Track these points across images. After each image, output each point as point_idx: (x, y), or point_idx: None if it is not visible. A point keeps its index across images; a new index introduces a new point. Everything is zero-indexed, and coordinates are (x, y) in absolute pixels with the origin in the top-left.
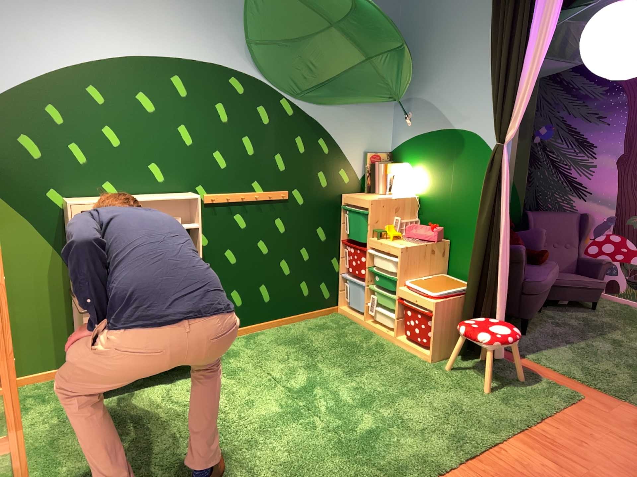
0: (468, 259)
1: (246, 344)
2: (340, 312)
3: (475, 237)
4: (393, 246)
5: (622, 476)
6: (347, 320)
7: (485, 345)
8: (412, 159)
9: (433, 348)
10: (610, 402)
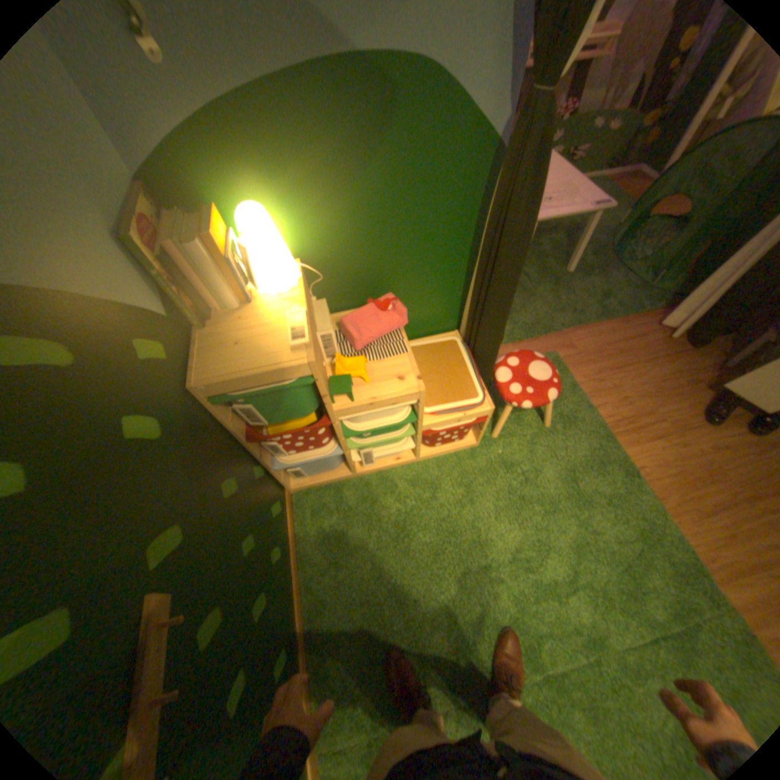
0: (426, 309)
1: (348, 715)
2: (293, 490)
3: (437, 278)
4: (402, 393)
5: (668, 403)
6: (324, 492)
7: (554, 400)
8: (232, 180)
9: (479, 435)
10: (563, 340)
